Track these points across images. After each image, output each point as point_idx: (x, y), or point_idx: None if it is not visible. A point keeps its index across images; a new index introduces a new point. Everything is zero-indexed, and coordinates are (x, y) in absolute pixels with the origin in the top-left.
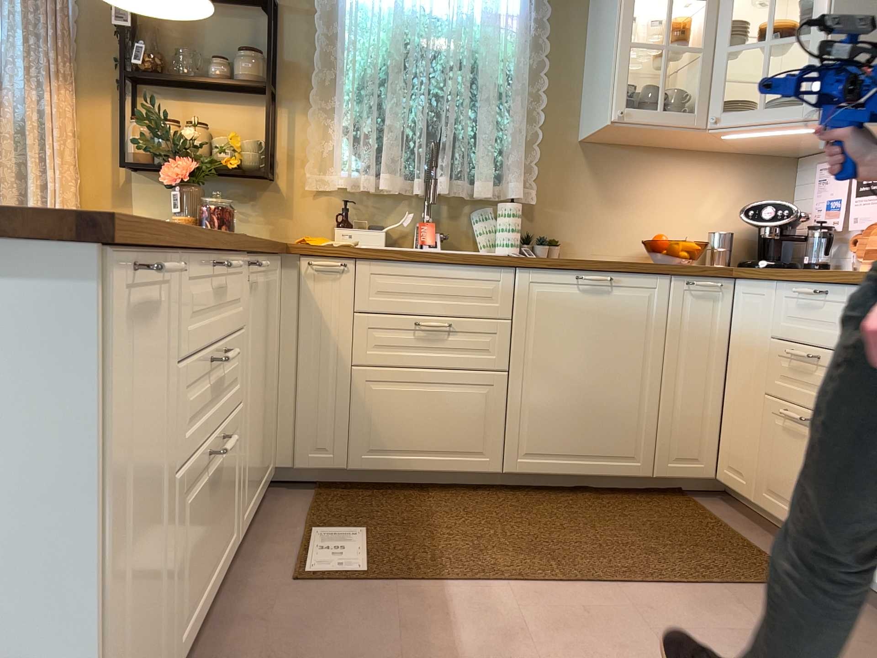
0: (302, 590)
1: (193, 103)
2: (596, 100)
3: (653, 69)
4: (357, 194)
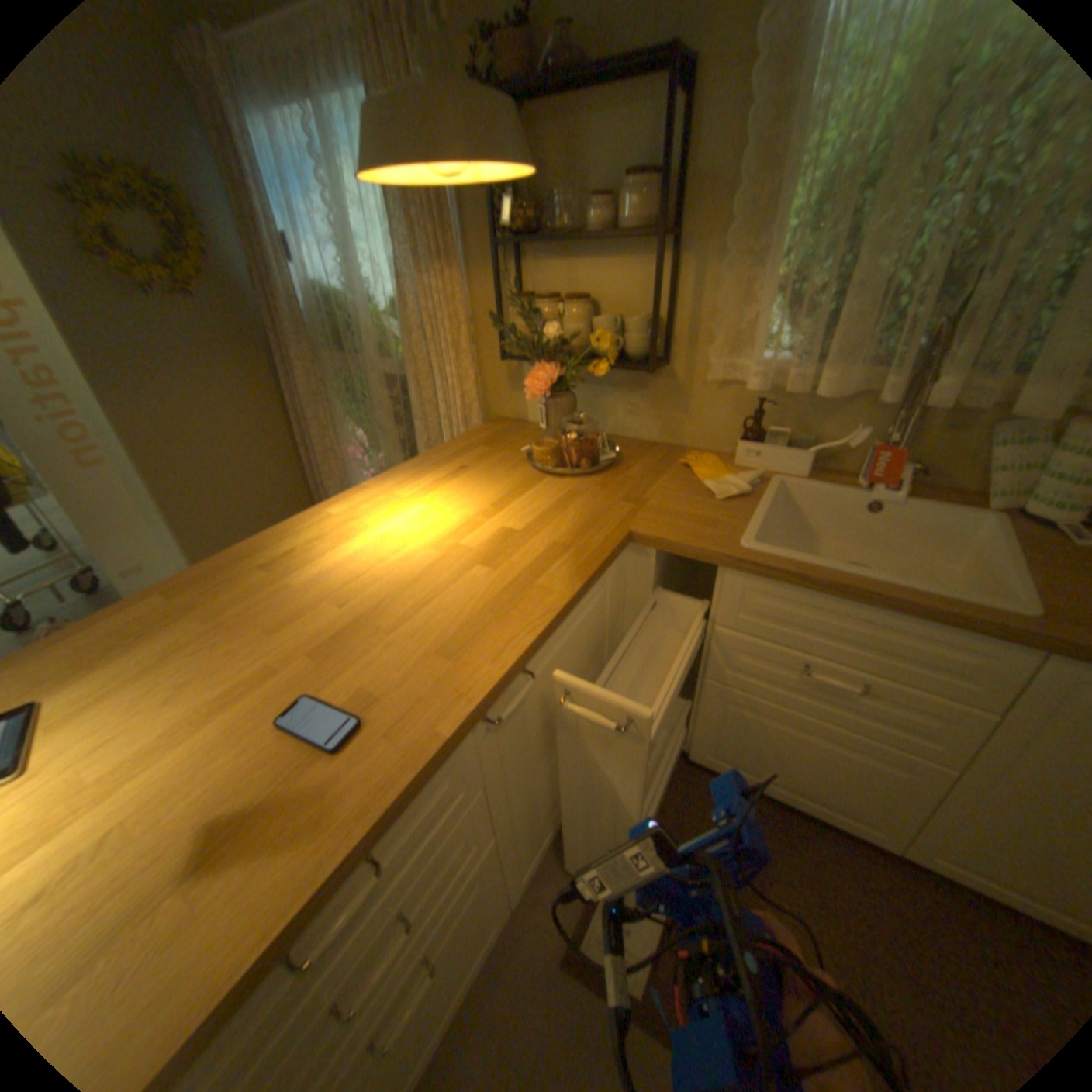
0: (566, 995)
1: (575, 260)
2: None
3: None
4: (783, 387)
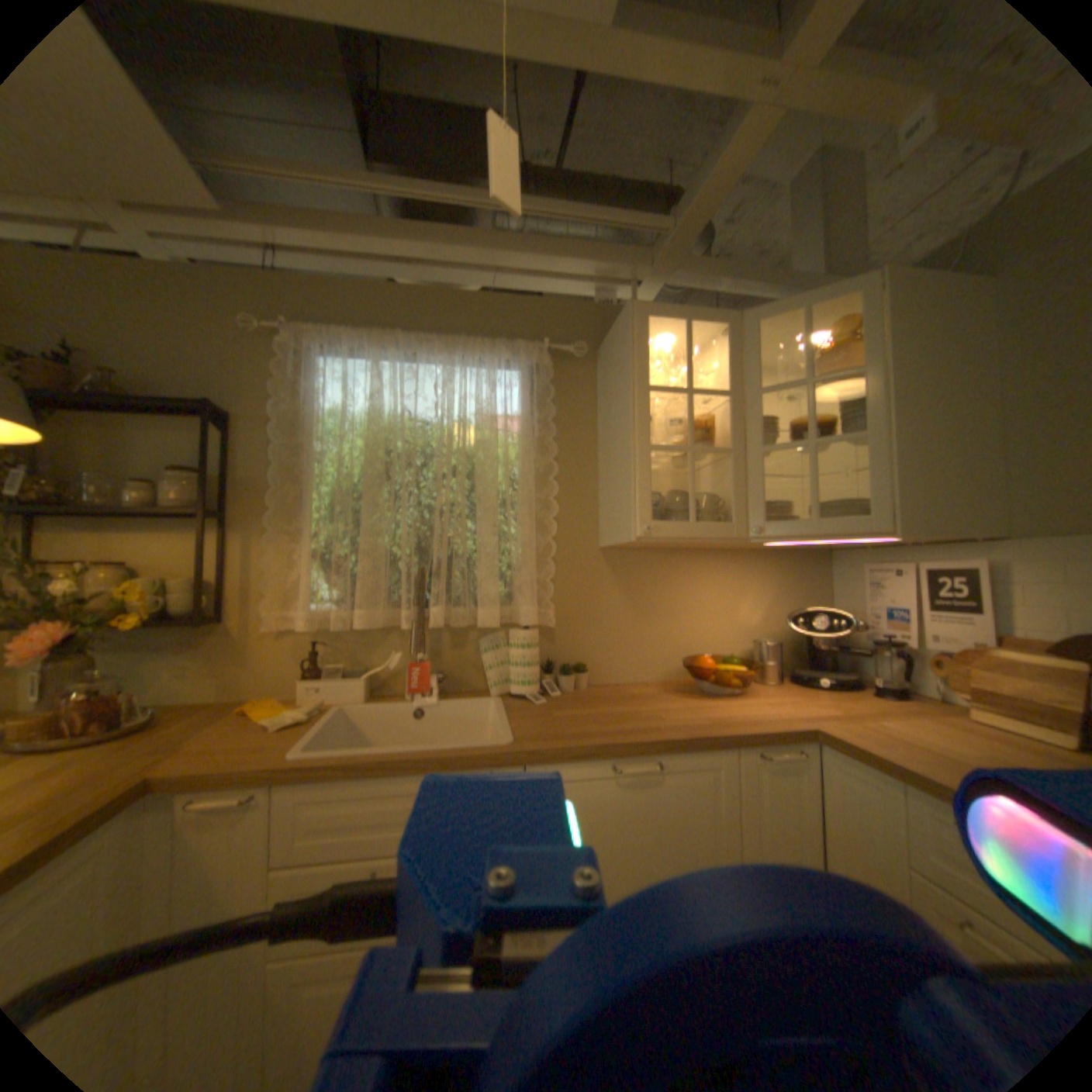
0: None
1: (111, 533)
2: (616, 507)
3: (672, 467)
4: (333, 631)
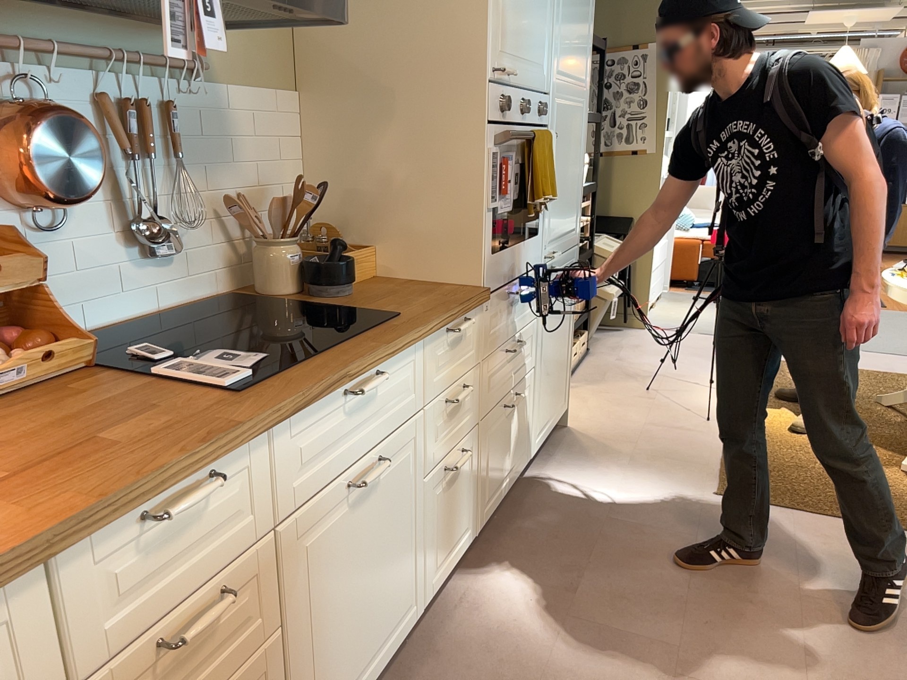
0: None
1: None
2: None
3: None
4: None
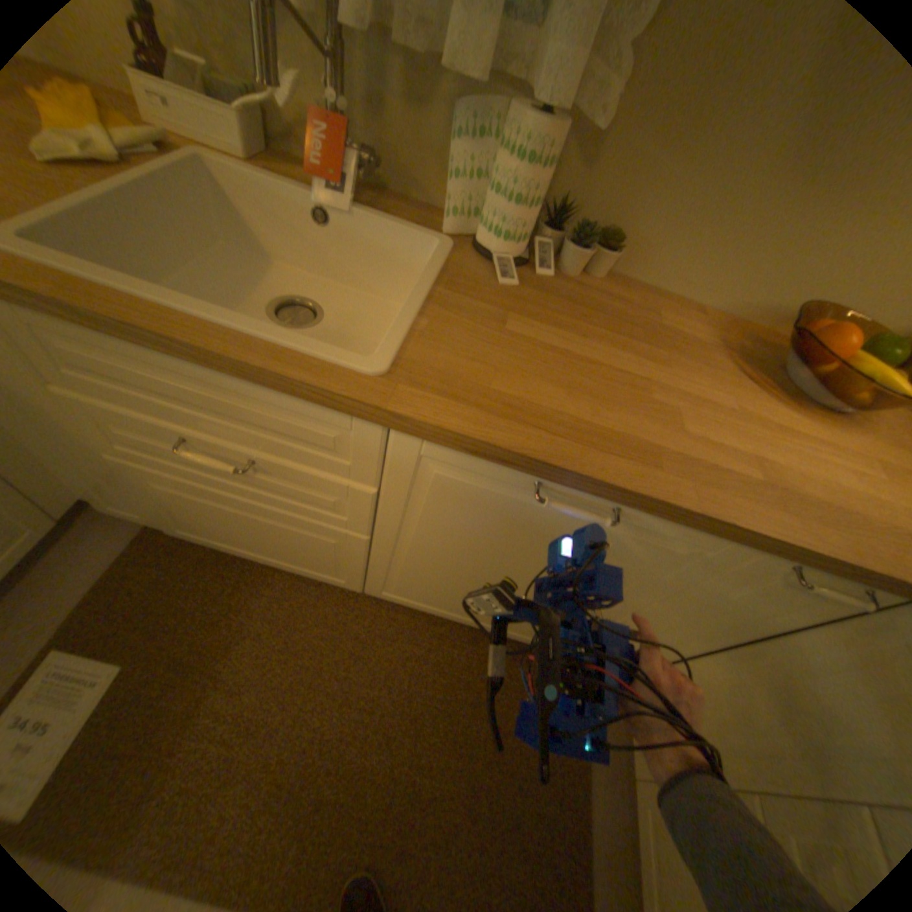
0: None
1: None
2: None
3: None
4: None
